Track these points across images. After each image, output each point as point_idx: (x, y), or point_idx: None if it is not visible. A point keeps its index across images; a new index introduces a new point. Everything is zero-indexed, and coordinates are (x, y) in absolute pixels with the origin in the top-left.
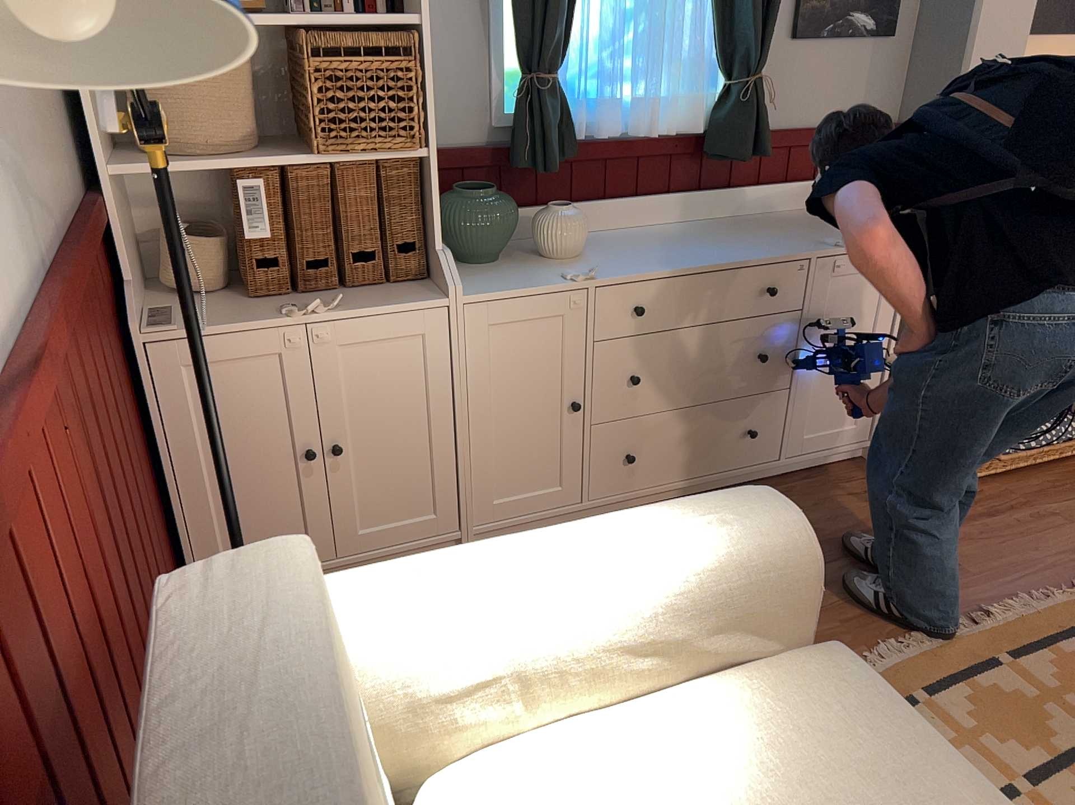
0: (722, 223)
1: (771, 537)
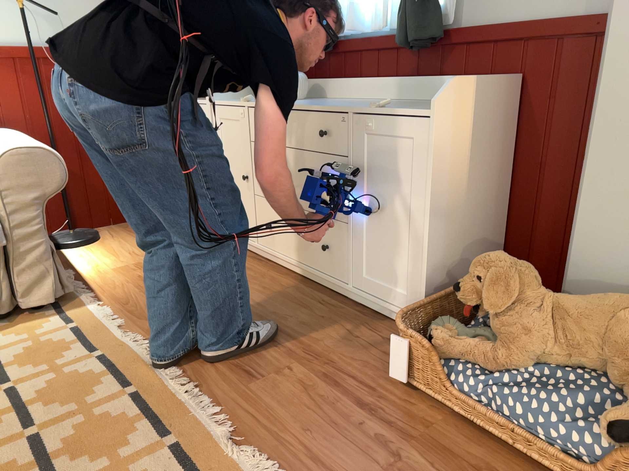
0: (409, 102)
1: (4, 150)
